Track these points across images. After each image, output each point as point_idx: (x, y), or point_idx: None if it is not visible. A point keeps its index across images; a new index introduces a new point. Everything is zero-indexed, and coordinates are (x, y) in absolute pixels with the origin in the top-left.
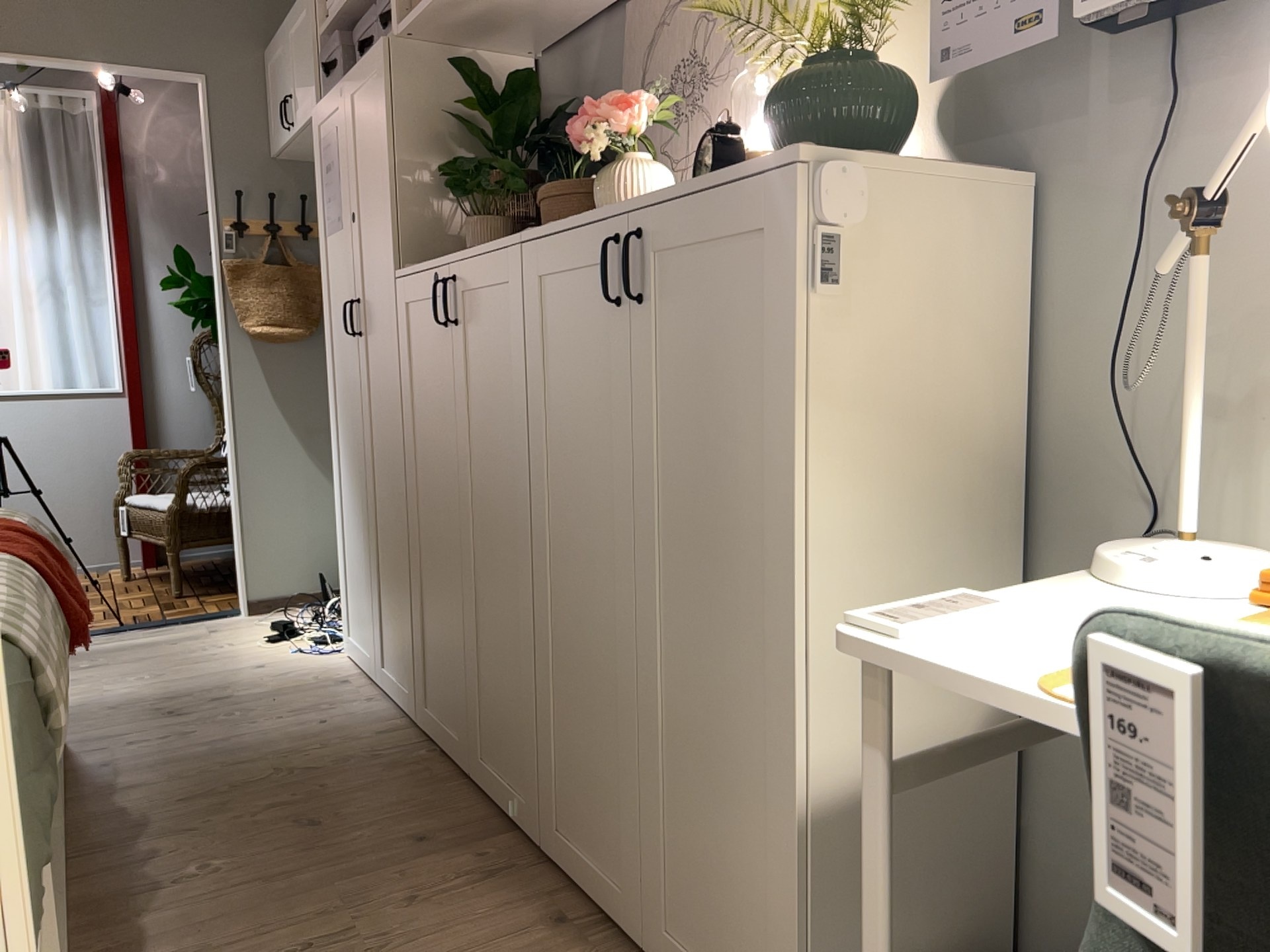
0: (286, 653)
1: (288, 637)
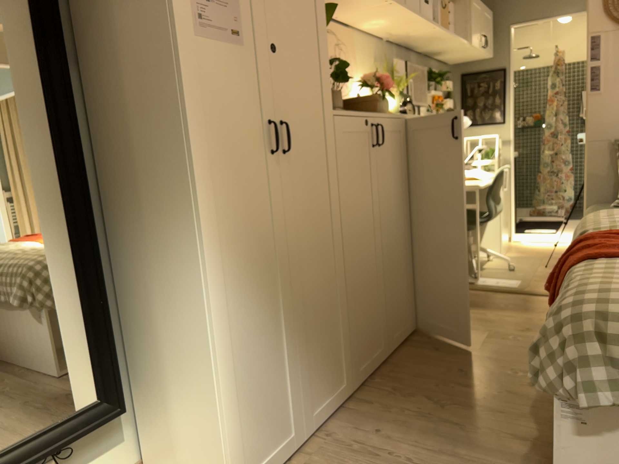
0: None
1: None
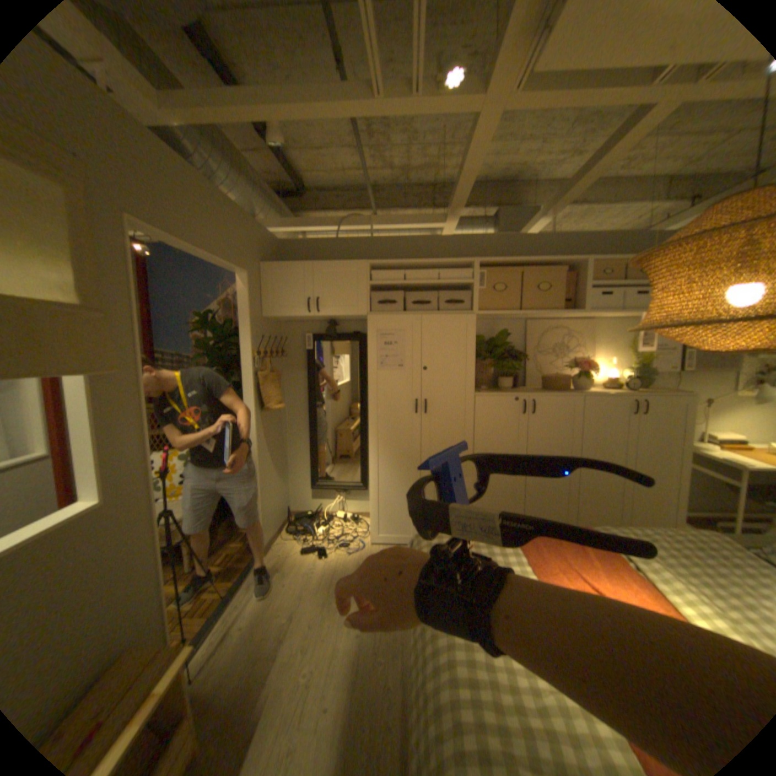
0: (347, 557)
1: (322, 553)
